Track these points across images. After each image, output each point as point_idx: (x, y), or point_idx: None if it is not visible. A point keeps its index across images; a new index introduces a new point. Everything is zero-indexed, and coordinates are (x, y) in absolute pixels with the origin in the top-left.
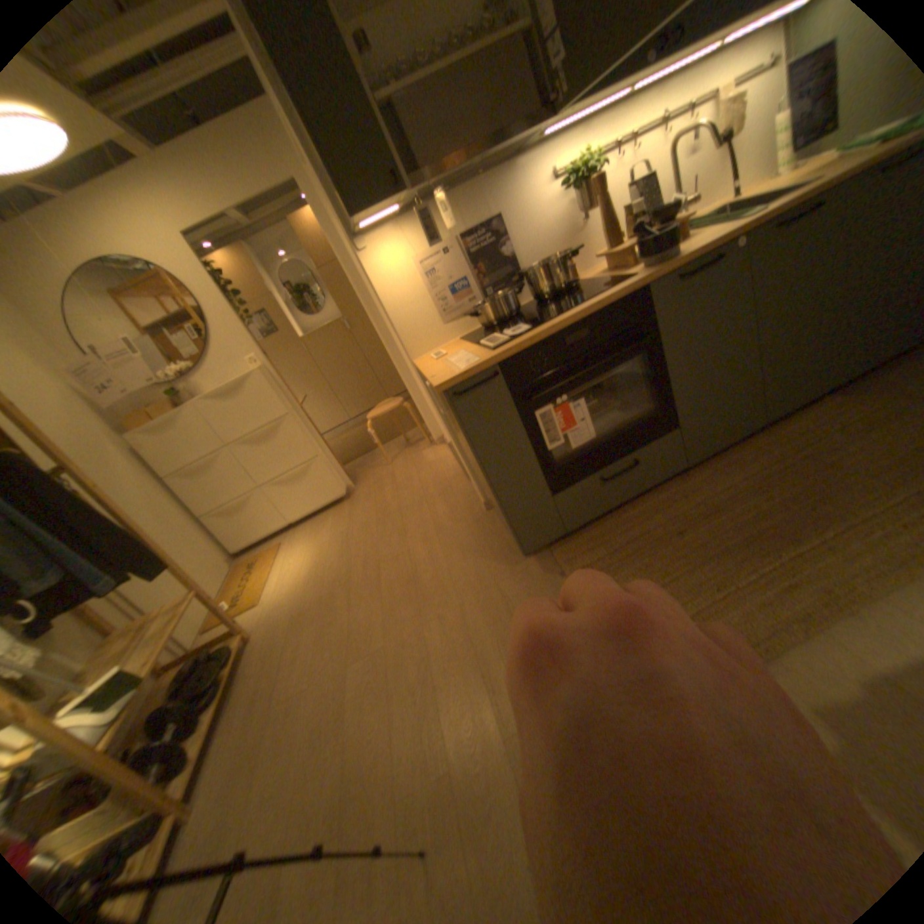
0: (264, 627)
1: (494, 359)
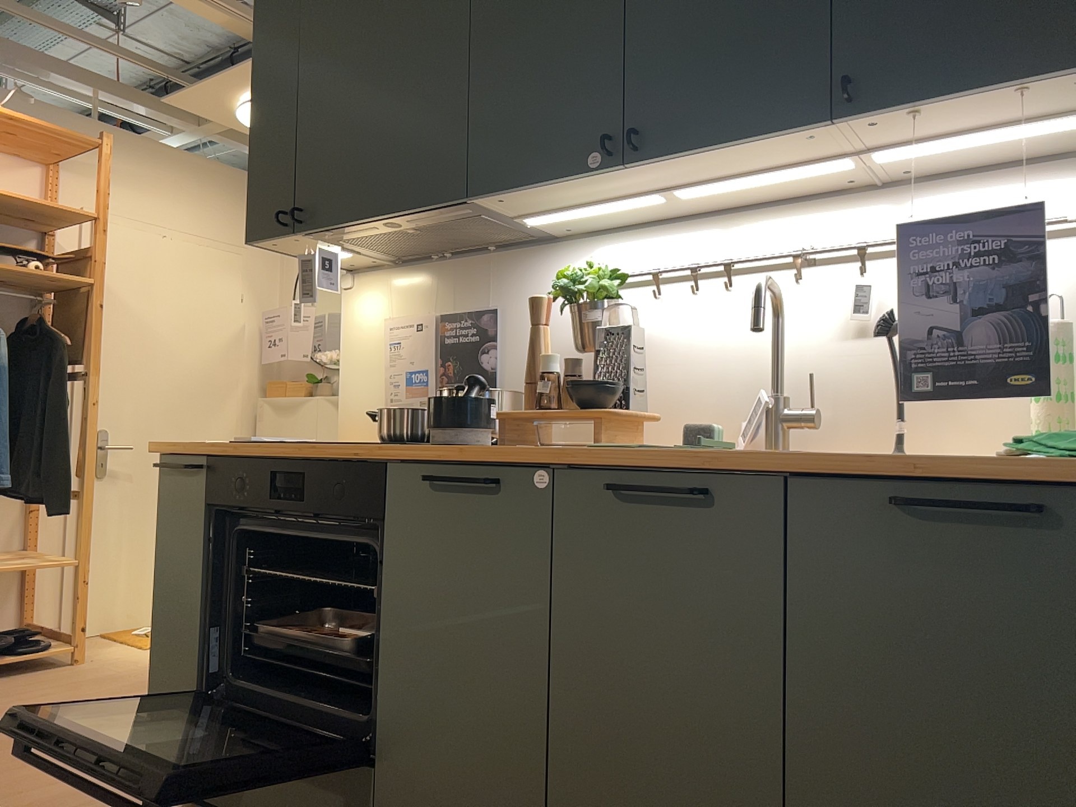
0: (96, 666)
1: (200, 447)
